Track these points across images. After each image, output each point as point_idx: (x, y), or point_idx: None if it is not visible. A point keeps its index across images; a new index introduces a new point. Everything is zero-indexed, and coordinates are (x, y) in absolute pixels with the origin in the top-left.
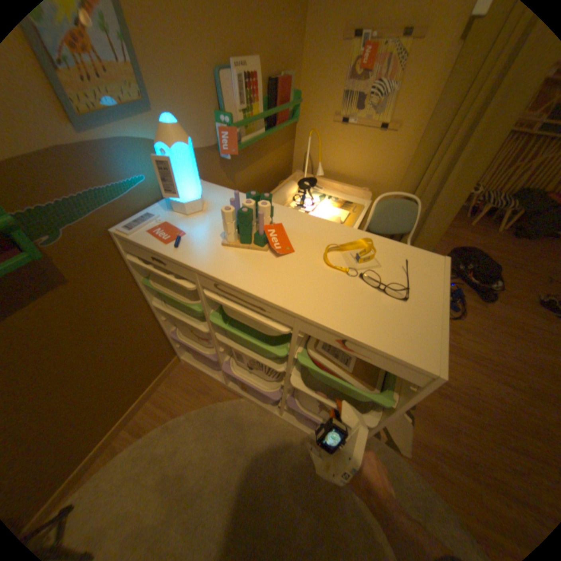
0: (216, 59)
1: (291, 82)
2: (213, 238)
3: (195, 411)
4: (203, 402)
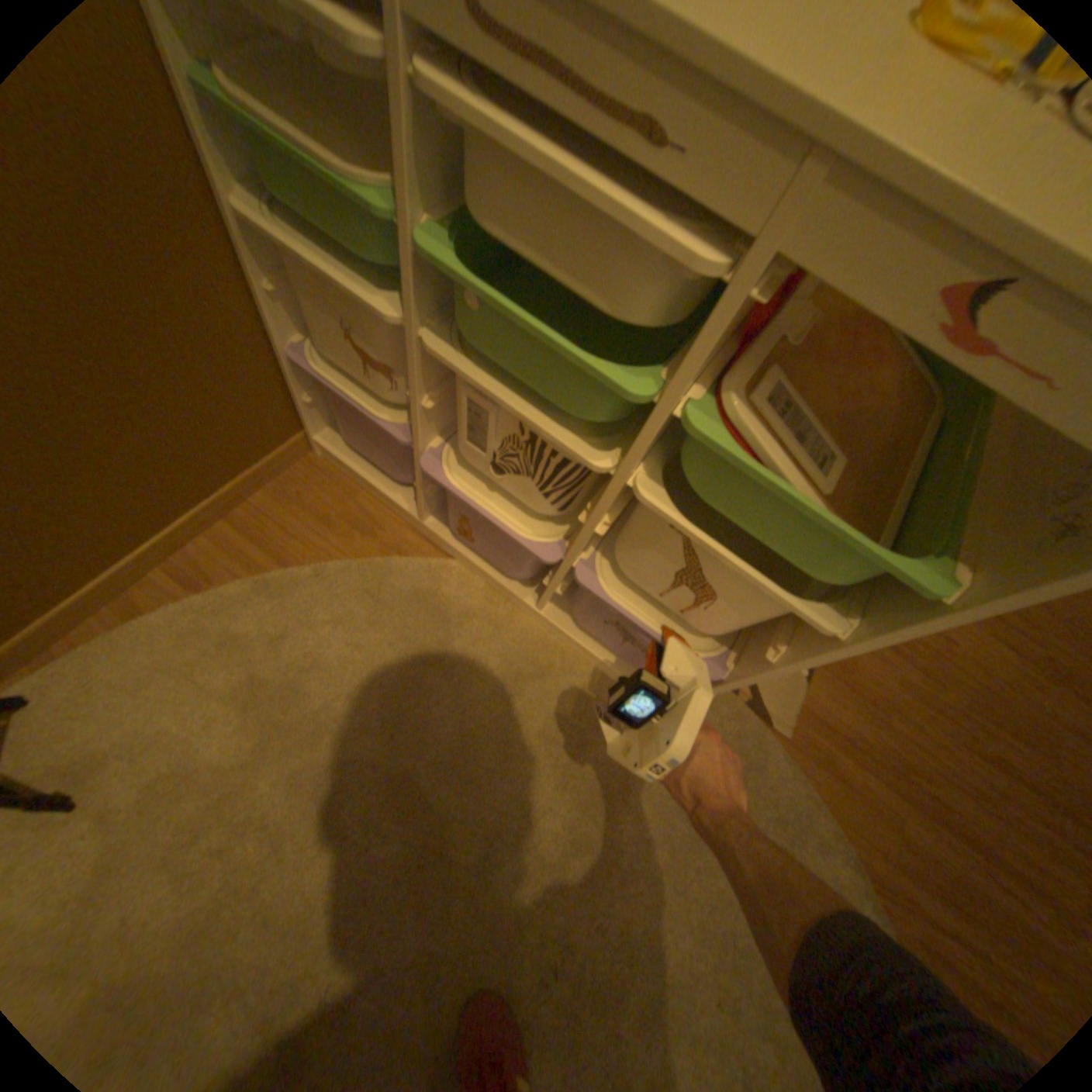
0: None
1: None
2: None
3: (339, 563)
4: (359, 550)
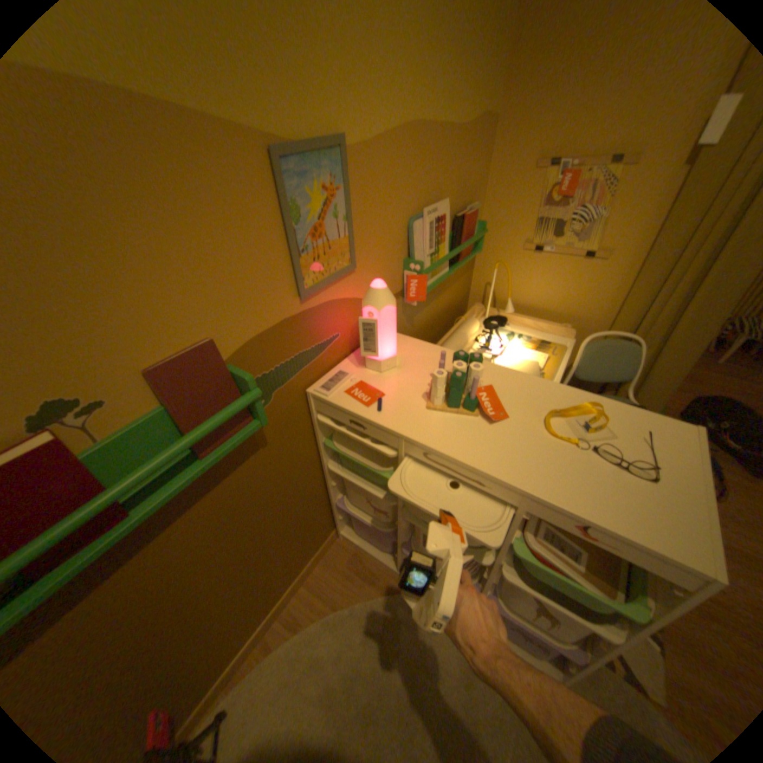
0: (411, 212)
1: (477, 215)
2: (415, 400)
3: (360, 604)
4: (368, 594)
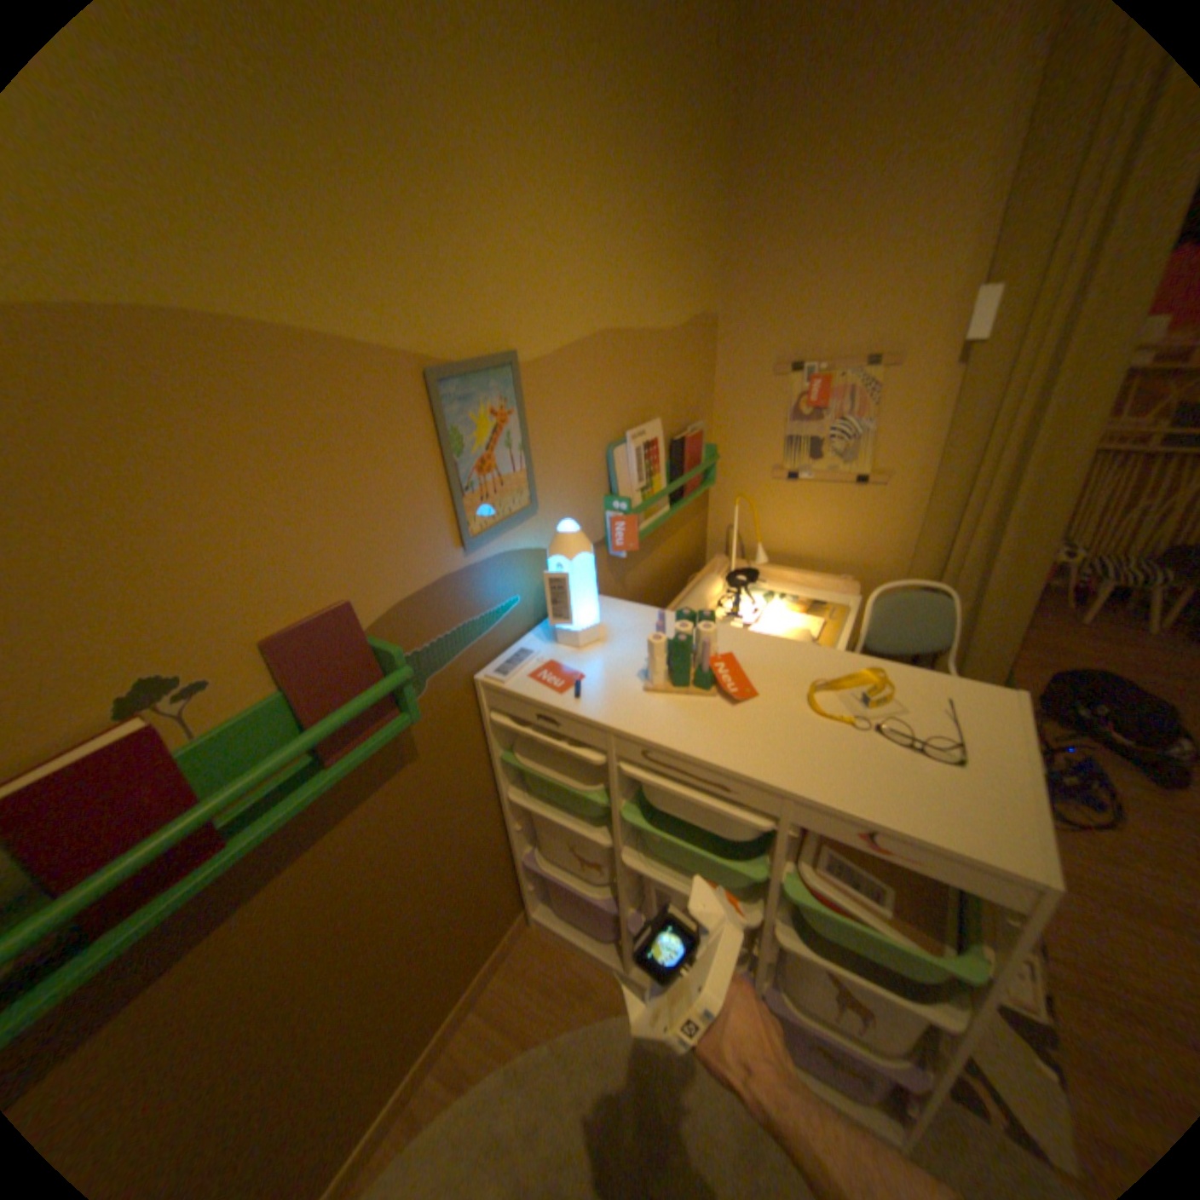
0: (610, 436)
1: (703, 437)
2: (628, 681)
3: (568, 1035)
4: (580, 1016)
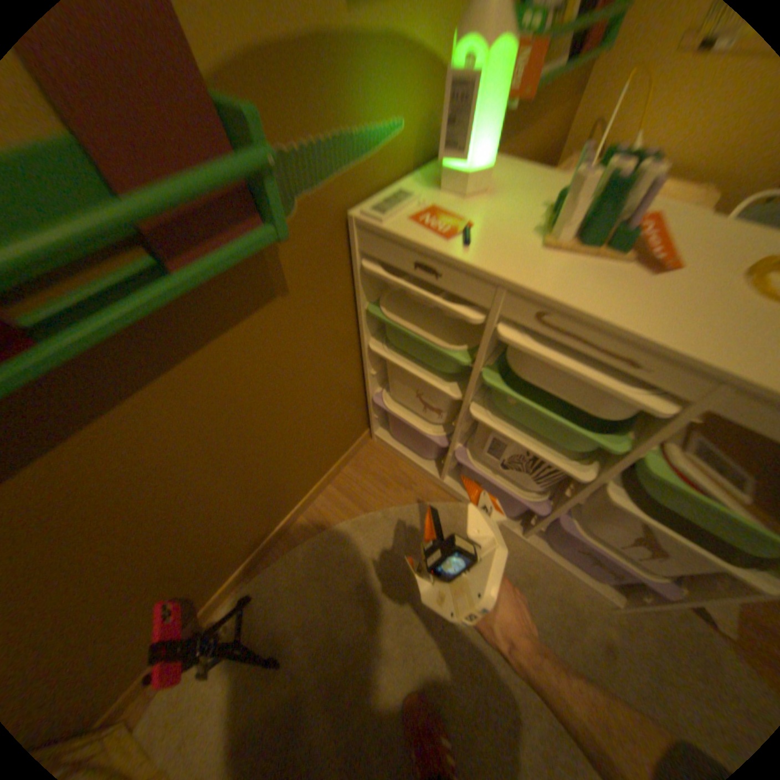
0: None
1: None
2: (523, 235)
3: (395, 508)
4: (404, 498)
